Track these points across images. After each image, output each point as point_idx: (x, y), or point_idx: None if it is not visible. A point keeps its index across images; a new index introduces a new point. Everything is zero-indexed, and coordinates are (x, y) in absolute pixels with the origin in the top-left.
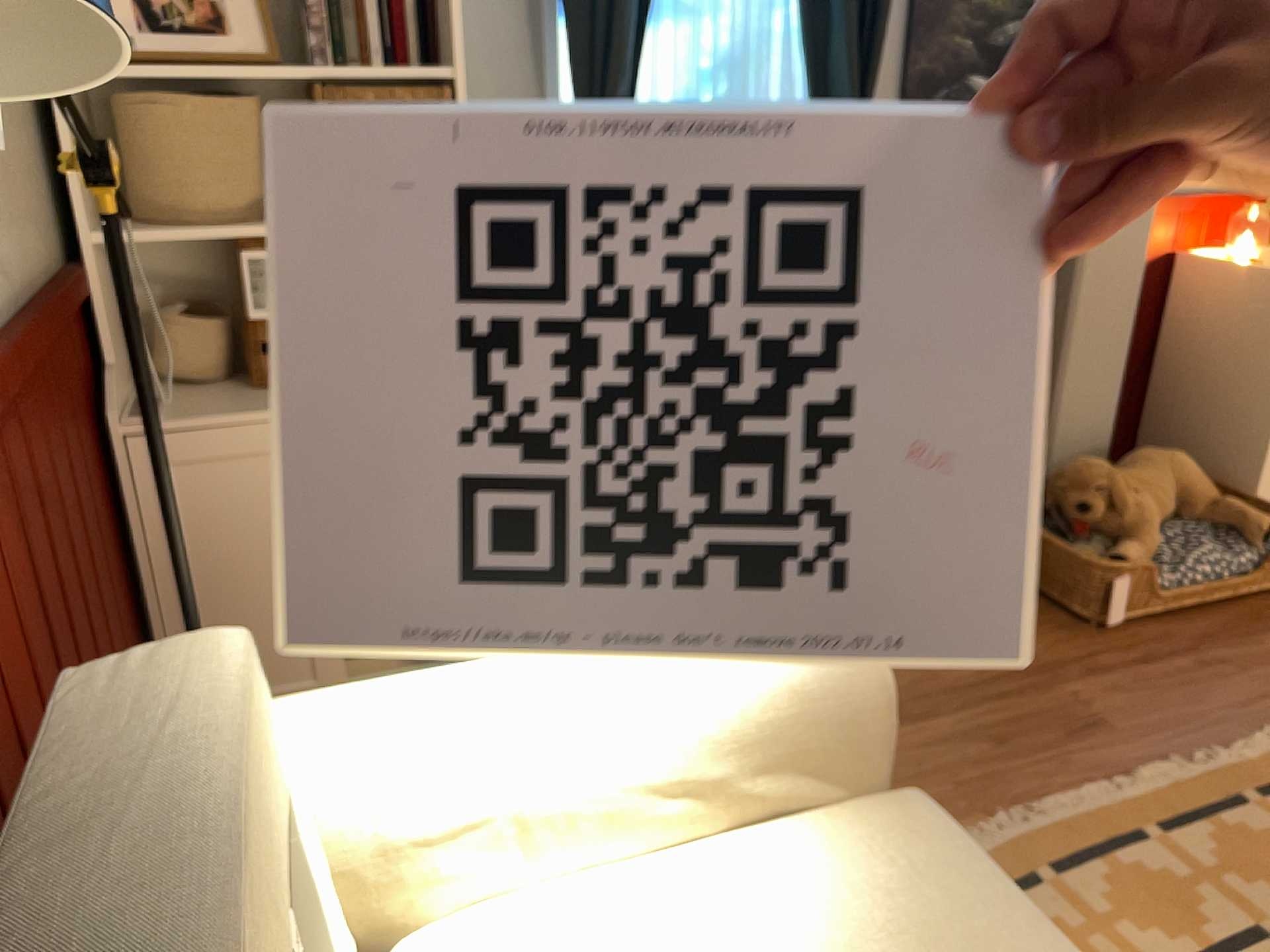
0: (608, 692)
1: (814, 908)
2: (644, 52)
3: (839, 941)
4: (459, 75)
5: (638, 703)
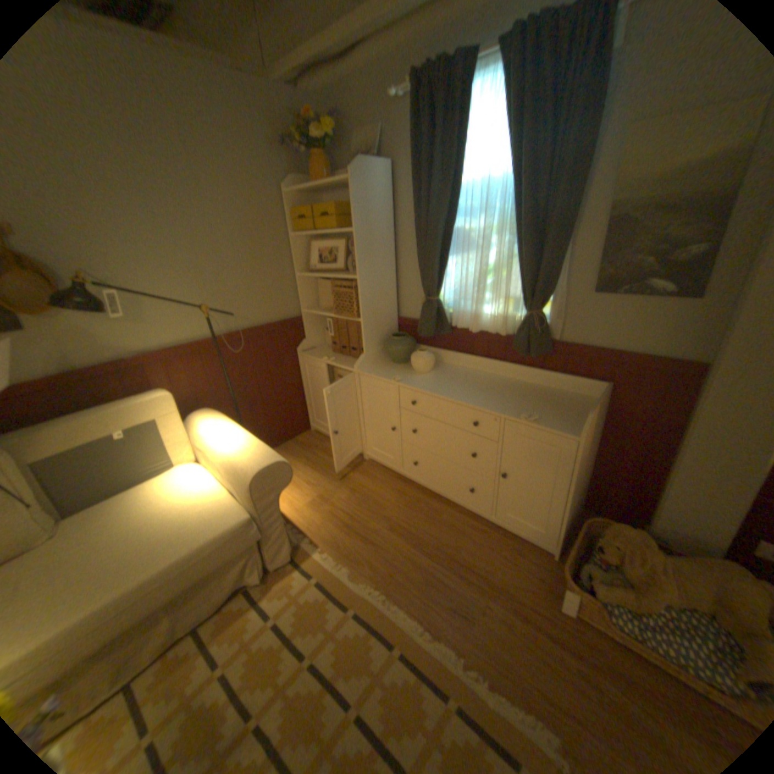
0: (224, 443)
1: (197, 509)
2: (448, 266)
3: (186, 515)
4: (359, 277)
5: (223, 449)
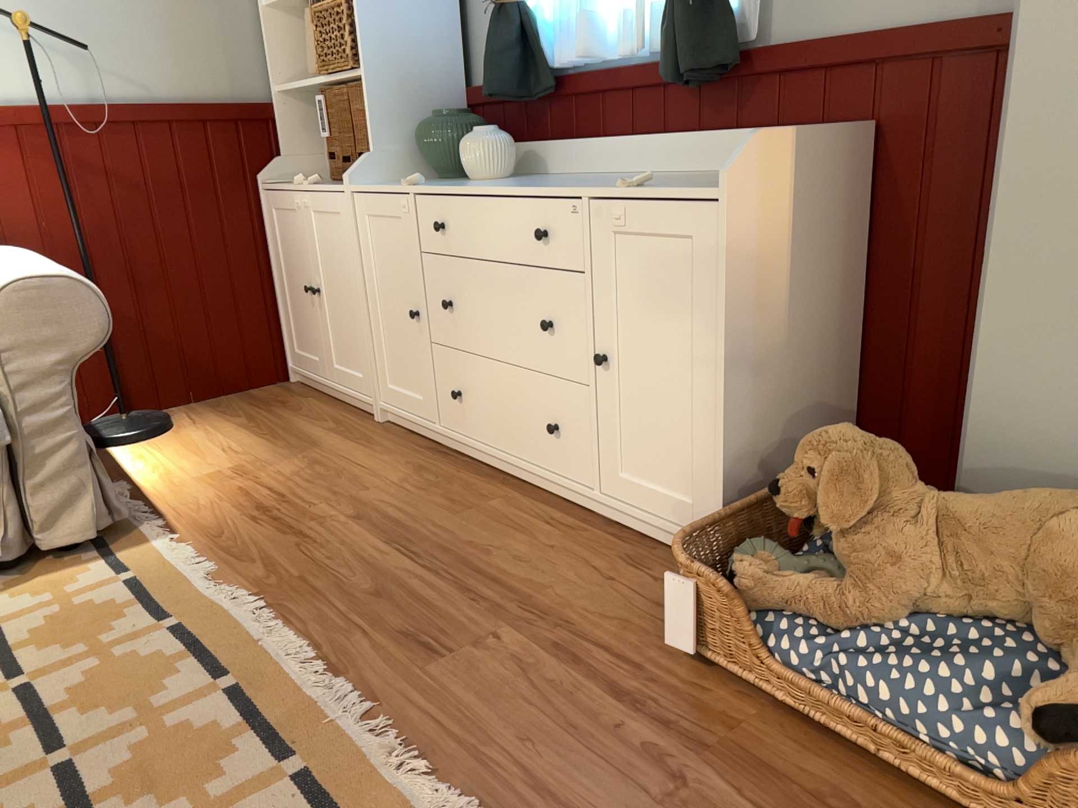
0: None
1: None
2: None
3: None
4: None
5: None
